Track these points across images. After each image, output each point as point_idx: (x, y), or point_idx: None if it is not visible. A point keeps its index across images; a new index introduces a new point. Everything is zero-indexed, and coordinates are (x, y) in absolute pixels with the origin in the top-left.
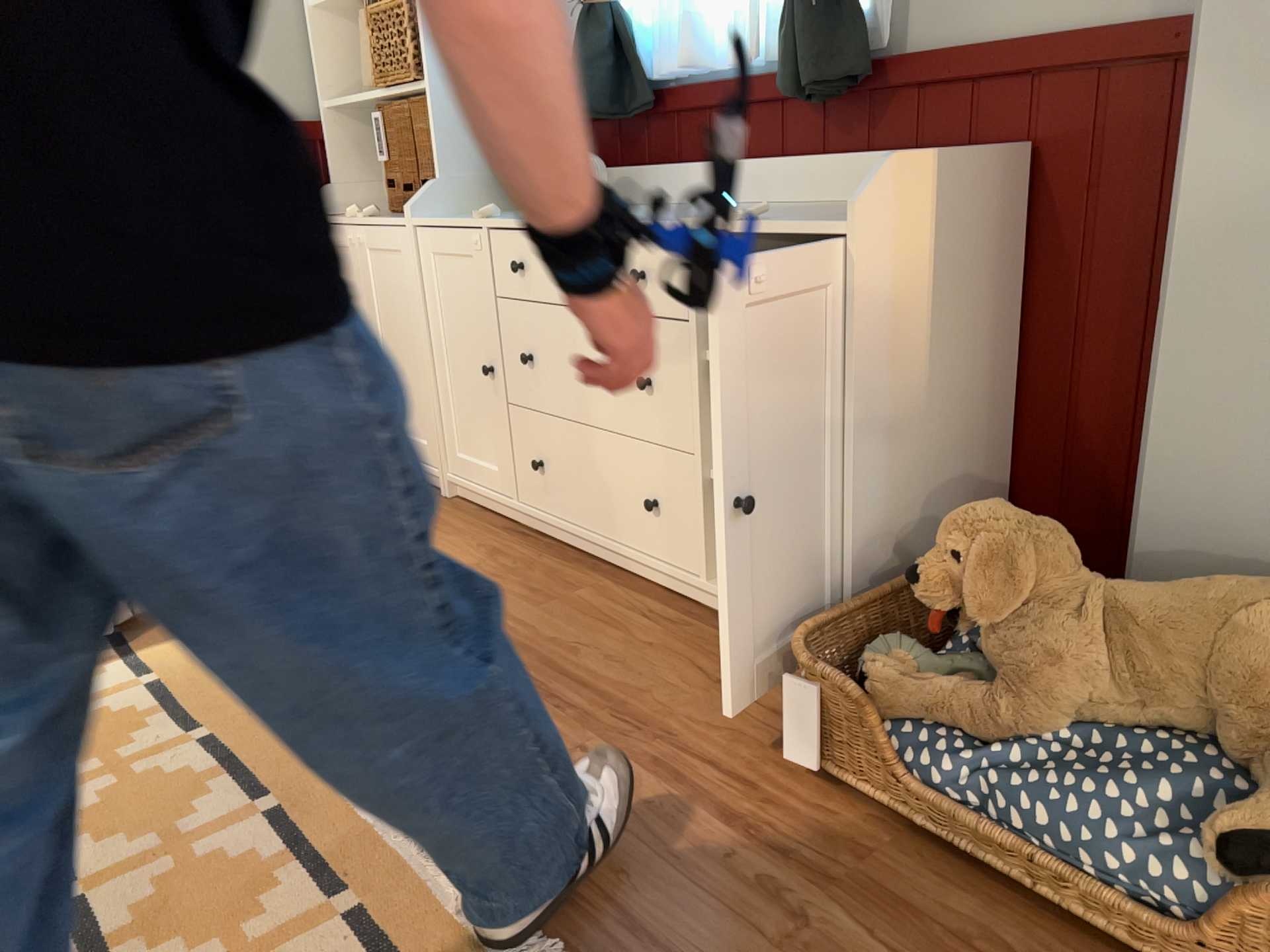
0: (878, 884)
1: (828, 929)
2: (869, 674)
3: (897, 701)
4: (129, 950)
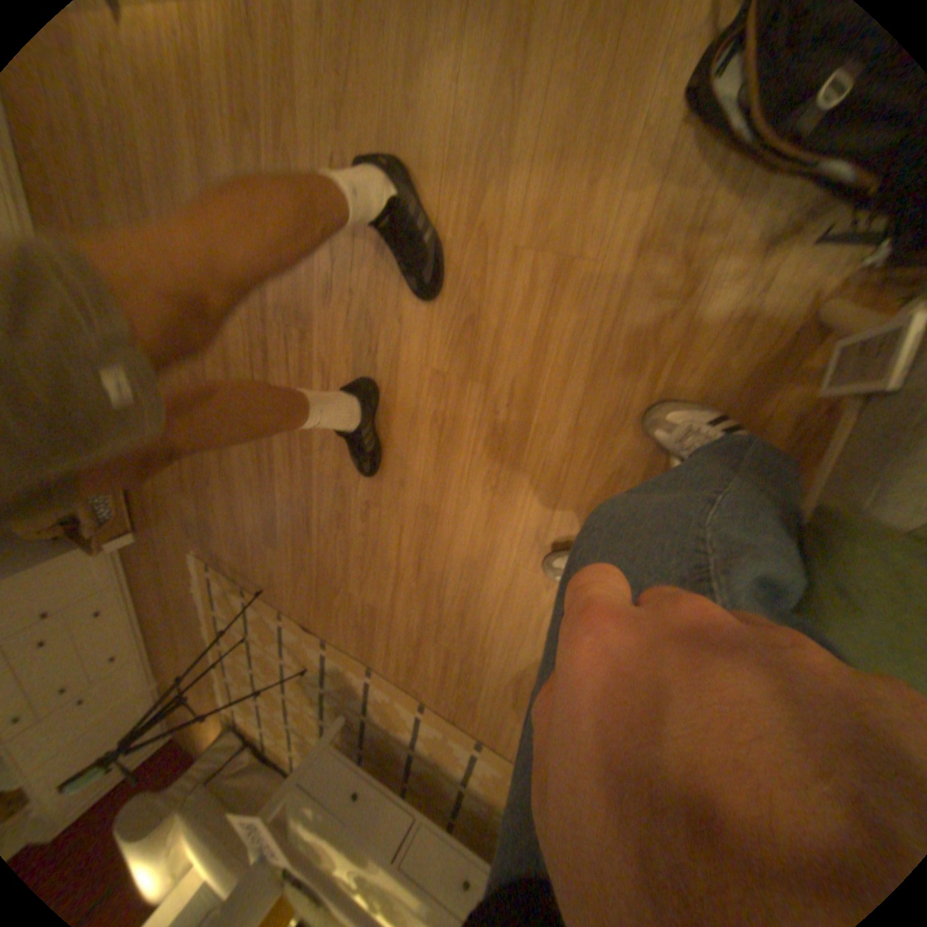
0: (135, 510)
1: (147, 517)
2: (86, 534)
3: (87, 526)
4: (238, 648)
